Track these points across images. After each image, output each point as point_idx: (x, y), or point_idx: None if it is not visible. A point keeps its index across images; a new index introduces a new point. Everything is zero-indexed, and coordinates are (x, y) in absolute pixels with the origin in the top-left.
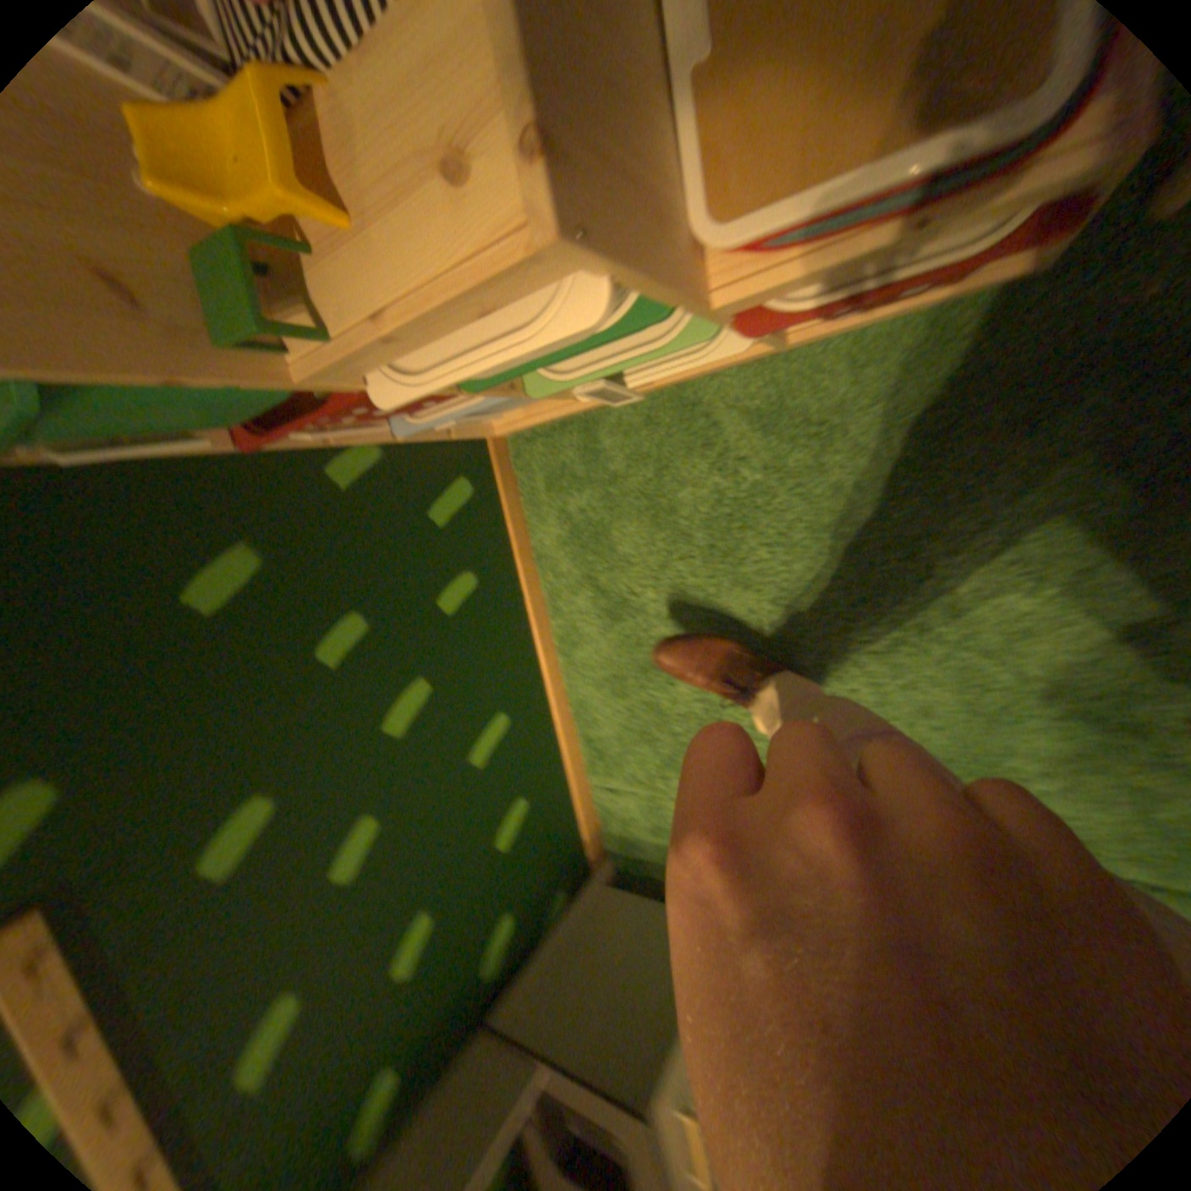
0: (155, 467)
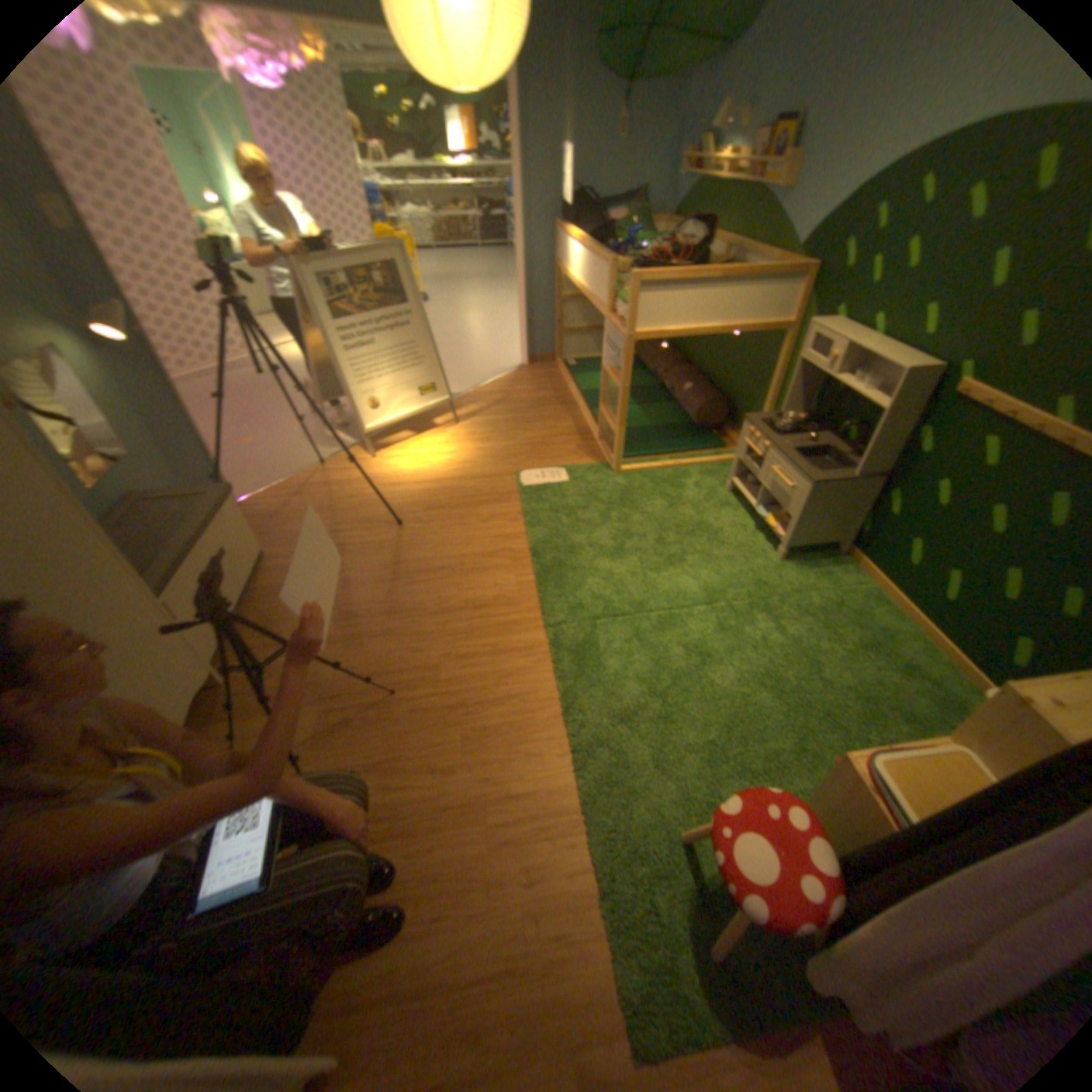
0: None
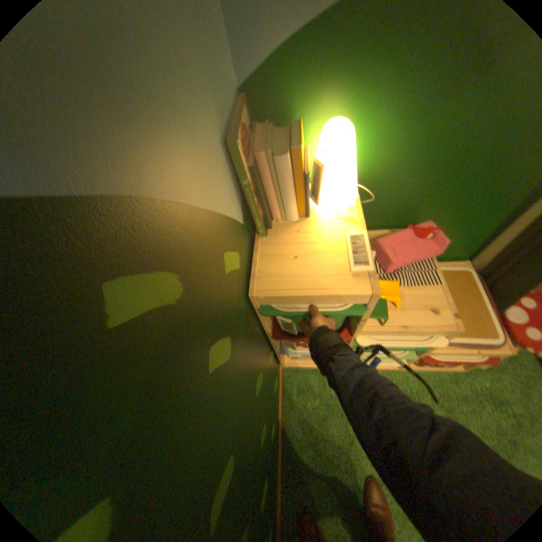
0: (261, 336)
